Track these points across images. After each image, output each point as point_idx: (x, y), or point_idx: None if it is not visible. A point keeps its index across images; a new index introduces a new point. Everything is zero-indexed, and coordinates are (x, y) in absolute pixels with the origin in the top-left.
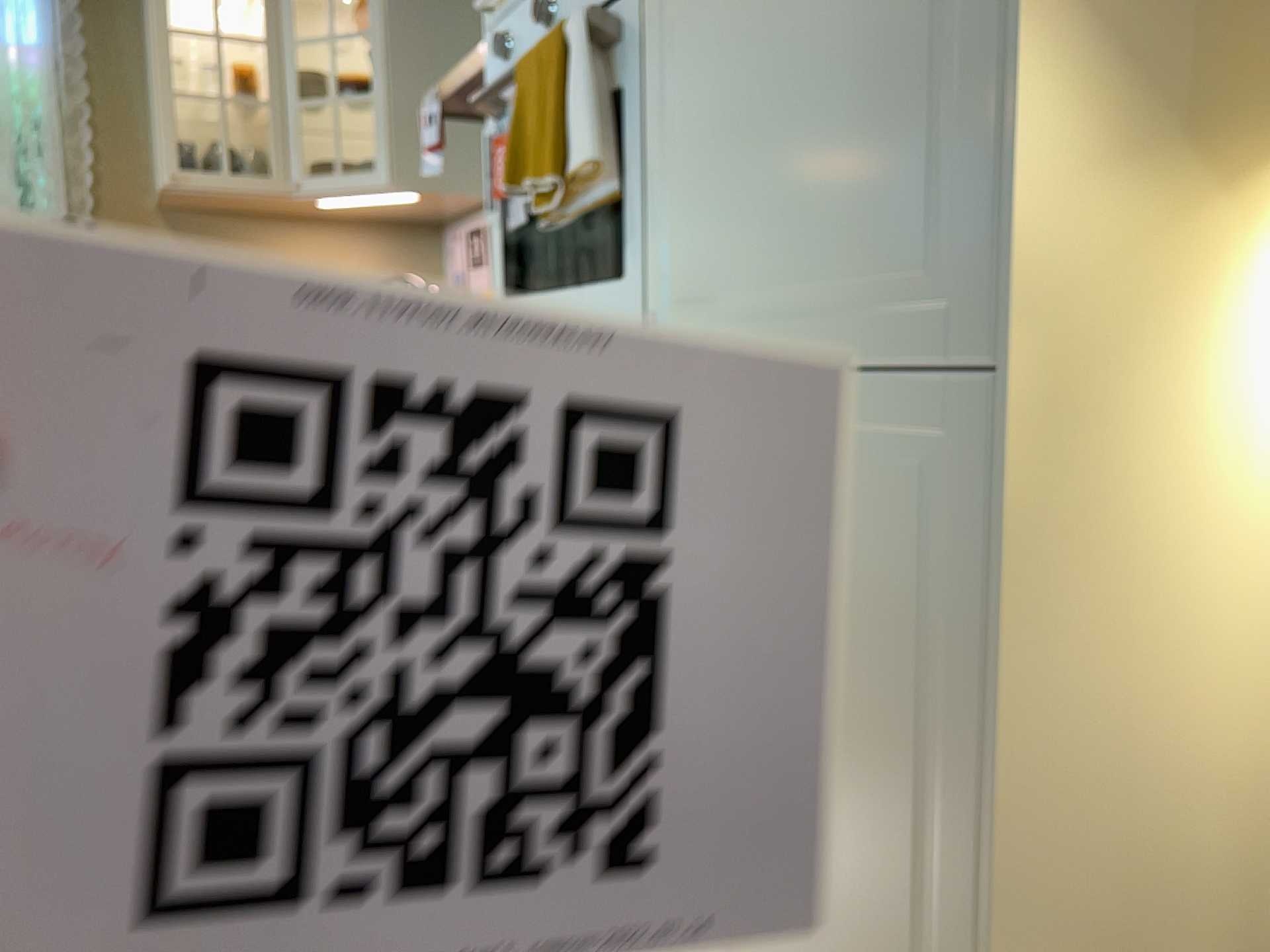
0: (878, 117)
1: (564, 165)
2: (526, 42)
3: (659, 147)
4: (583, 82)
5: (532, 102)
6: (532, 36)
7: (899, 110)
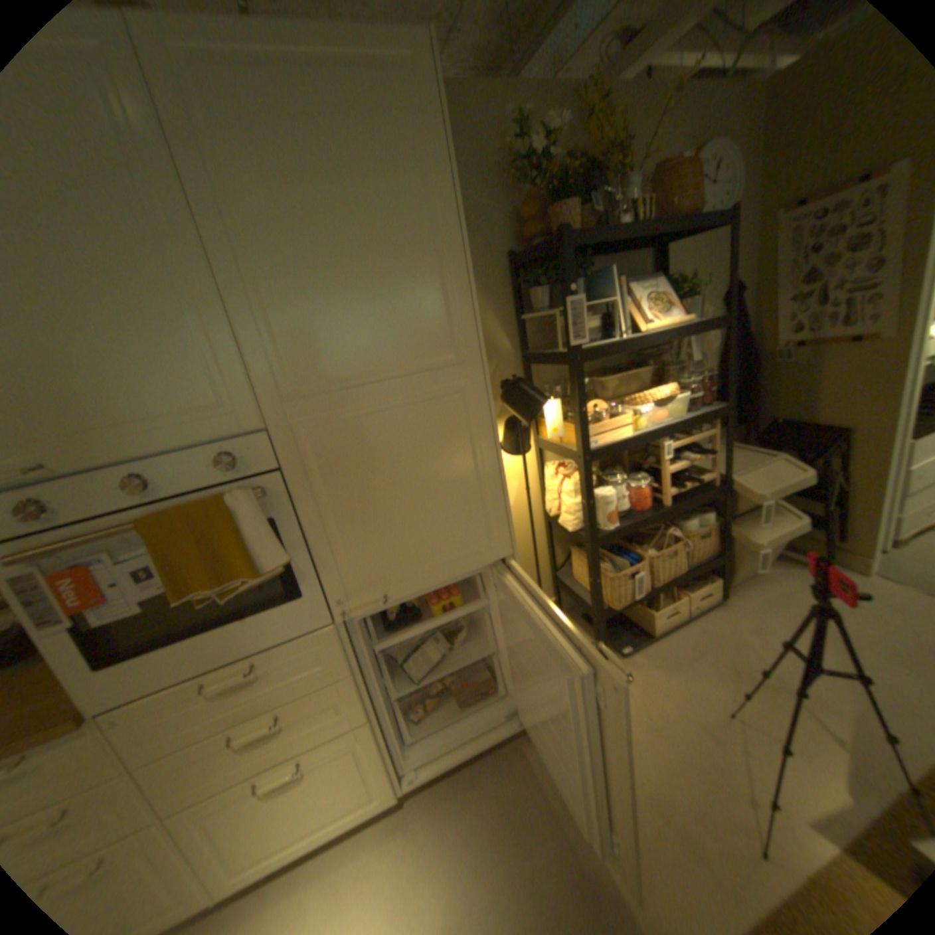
0: (453, 510)
1: (255, 571)
2: (74, 507)
3: (315, 540)
4: (256, 528)
5: (179, 548)
6: (88, 504)
7: (461, 507)
